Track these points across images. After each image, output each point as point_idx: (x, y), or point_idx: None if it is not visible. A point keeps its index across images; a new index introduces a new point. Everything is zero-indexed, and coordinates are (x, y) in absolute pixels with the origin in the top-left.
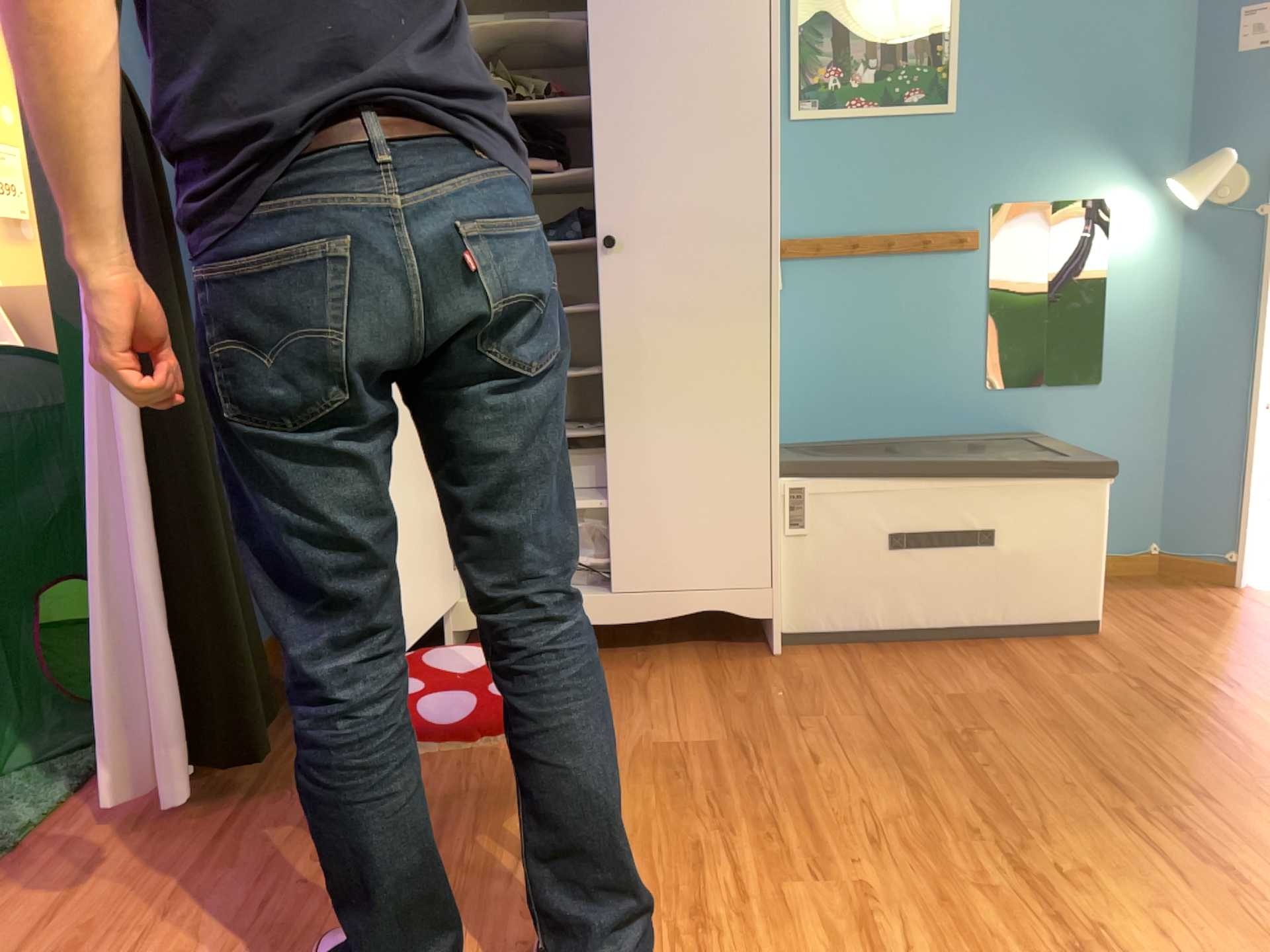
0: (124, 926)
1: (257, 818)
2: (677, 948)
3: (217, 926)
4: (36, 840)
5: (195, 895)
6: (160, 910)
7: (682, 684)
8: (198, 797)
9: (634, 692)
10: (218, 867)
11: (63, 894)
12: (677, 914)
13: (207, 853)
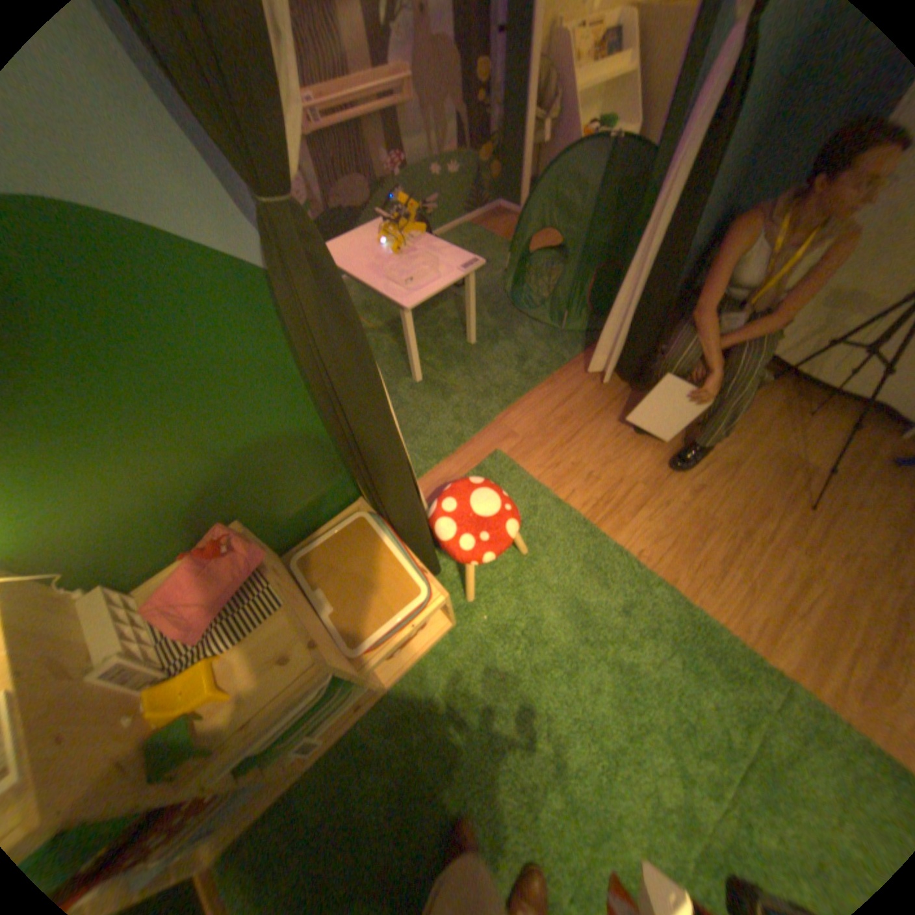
0: (582, 424)
1: (629, 403)
2: (741, 546)
3: (606, 441)
4: (566, 374)
5: (603, 425)
6: (593, 425)
7: (834, 431)
8: (614, 382)
9: (807, 422)
10: (612, 417)
11: (569, 402)
12: (750, 535)
13: (611, 410)
